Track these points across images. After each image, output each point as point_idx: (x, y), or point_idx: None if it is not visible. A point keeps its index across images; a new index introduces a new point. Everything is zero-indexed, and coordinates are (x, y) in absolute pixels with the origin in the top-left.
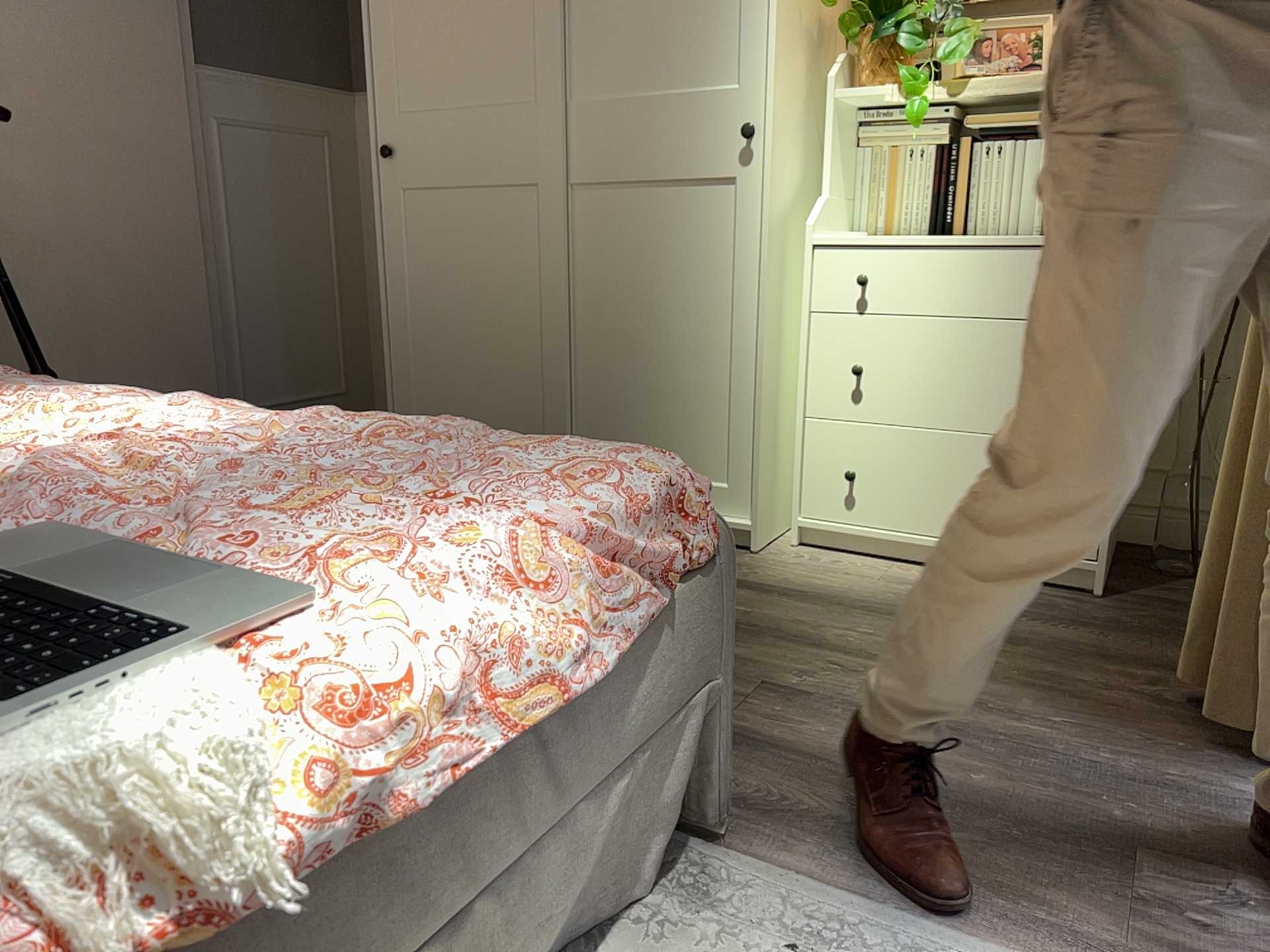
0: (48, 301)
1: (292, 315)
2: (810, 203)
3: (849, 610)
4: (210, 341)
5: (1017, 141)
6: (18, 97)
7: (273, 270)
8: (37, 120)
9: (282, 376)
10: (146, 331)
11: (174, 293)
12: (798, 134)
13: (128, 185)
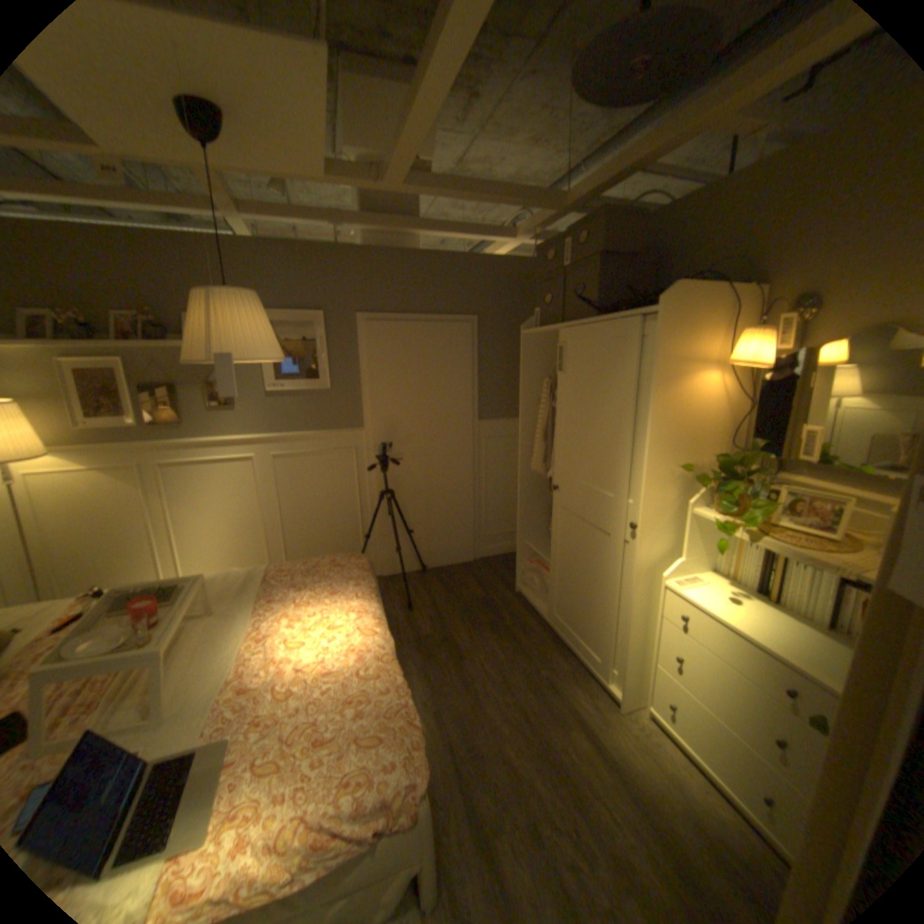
0: (416, 504)
1: (506, 502)
2: (683, 553)
3: (627, 791)
4: (470, 514)
5: (818, 567)
6: (413, 444)
7: (499, 487)
8: (419, 450)
9: (499, 524)
10: (447, 512)
11: (459, 499)
12: (669, 526)
13: (446, 466)
